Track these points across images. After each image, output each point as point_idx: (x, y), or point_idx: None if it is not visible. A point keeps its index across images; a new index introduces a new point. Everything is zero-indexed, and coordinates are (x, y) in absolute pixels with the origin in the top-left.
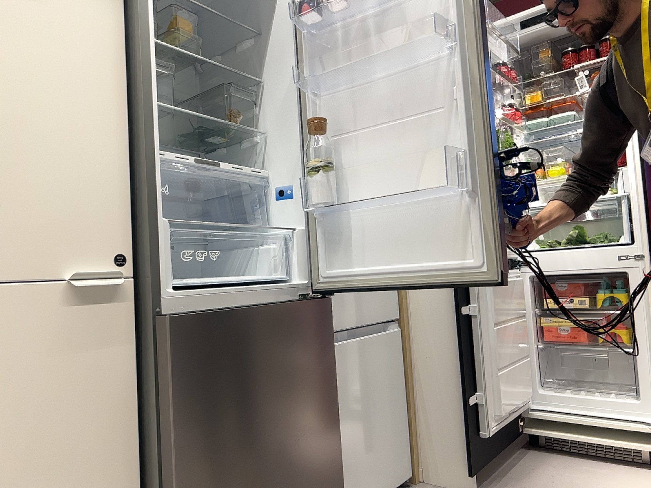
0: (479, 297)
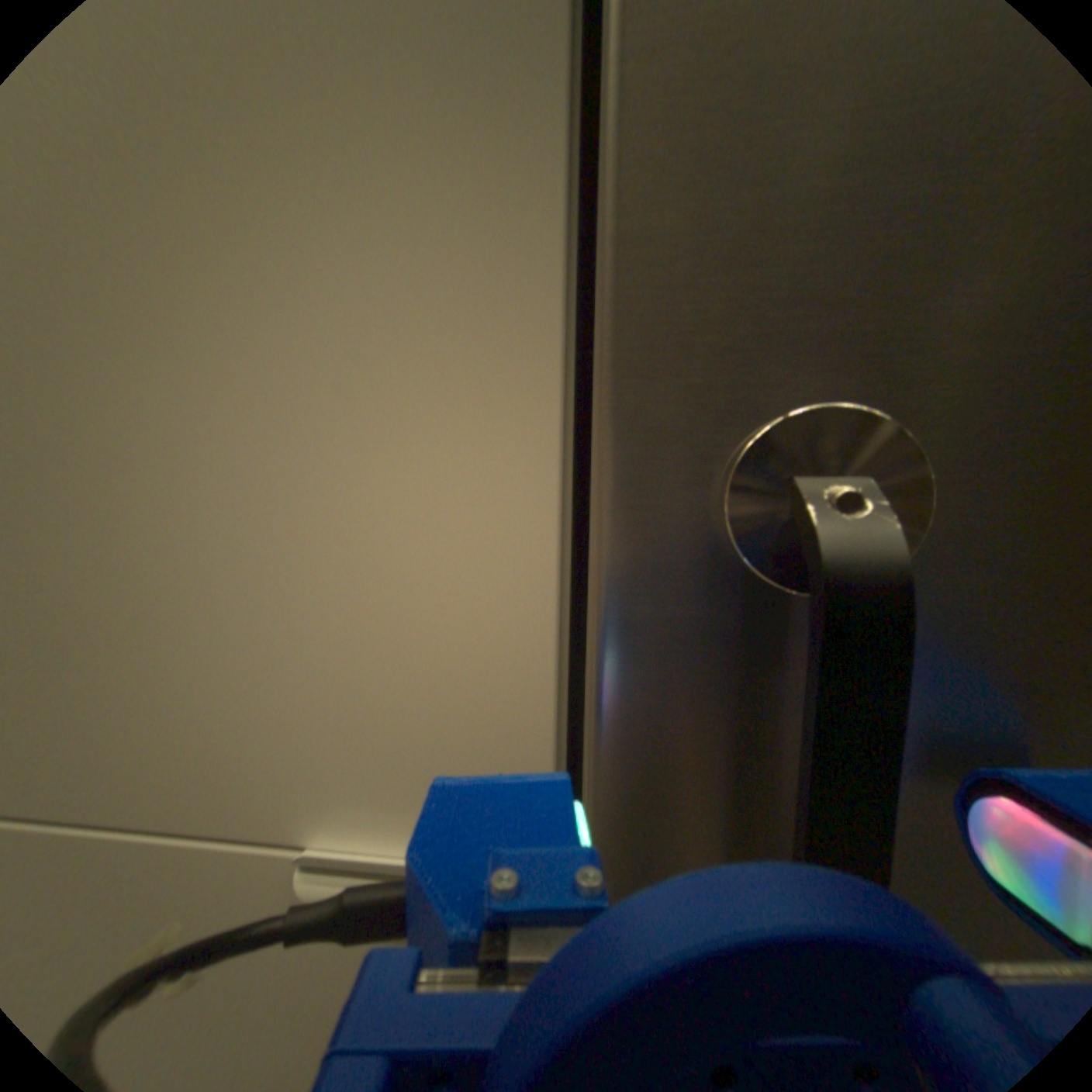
0: None
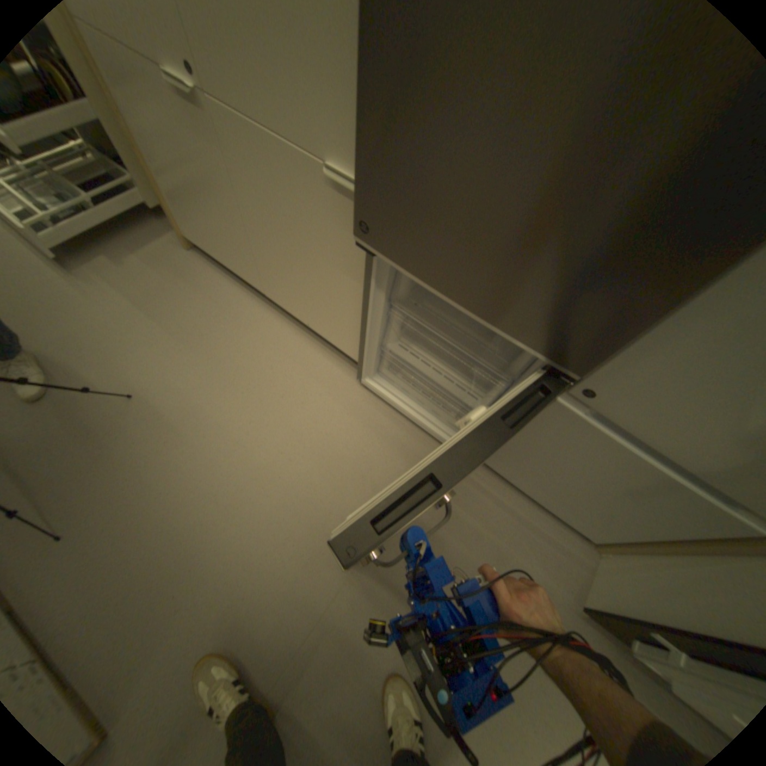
0: None
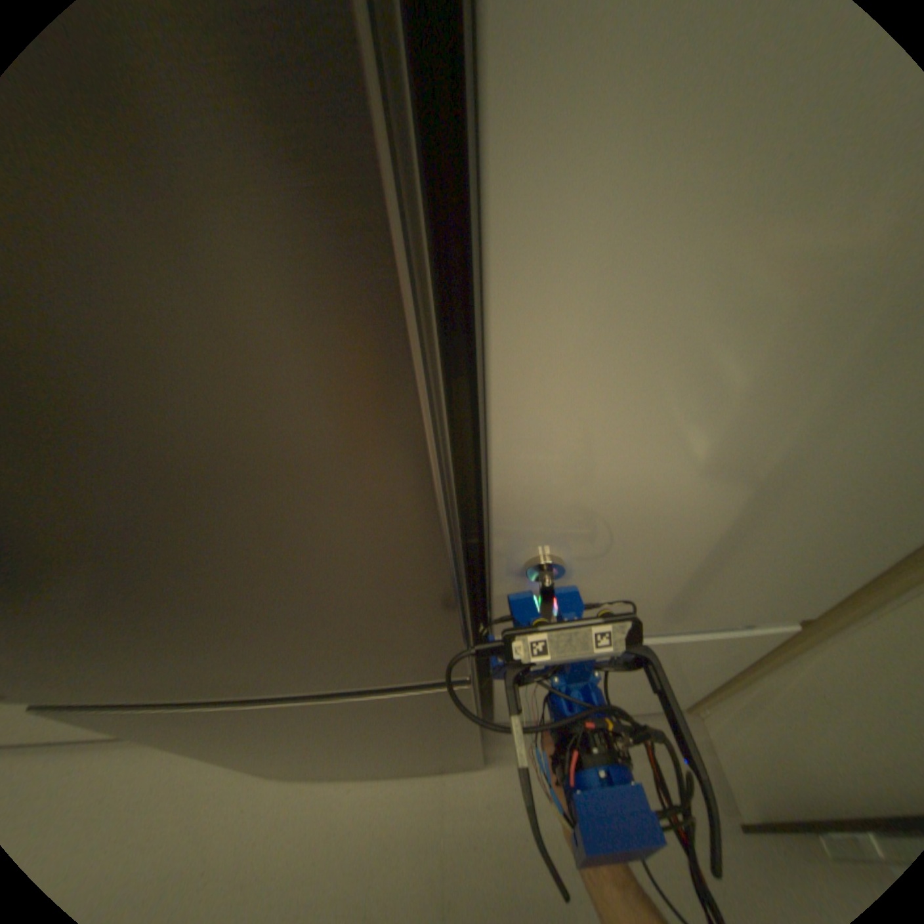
0: None
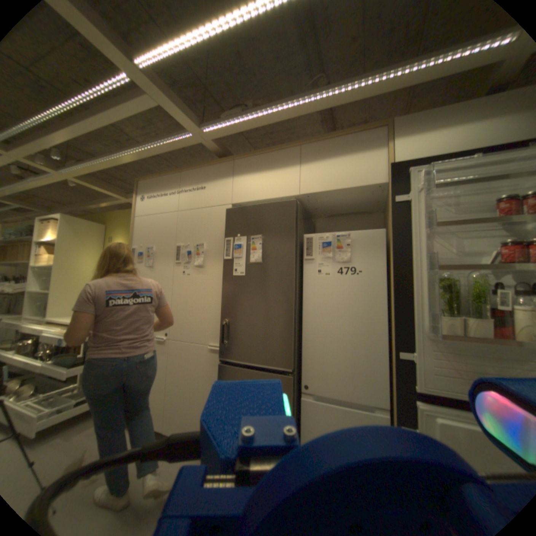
0: (422, 428)
